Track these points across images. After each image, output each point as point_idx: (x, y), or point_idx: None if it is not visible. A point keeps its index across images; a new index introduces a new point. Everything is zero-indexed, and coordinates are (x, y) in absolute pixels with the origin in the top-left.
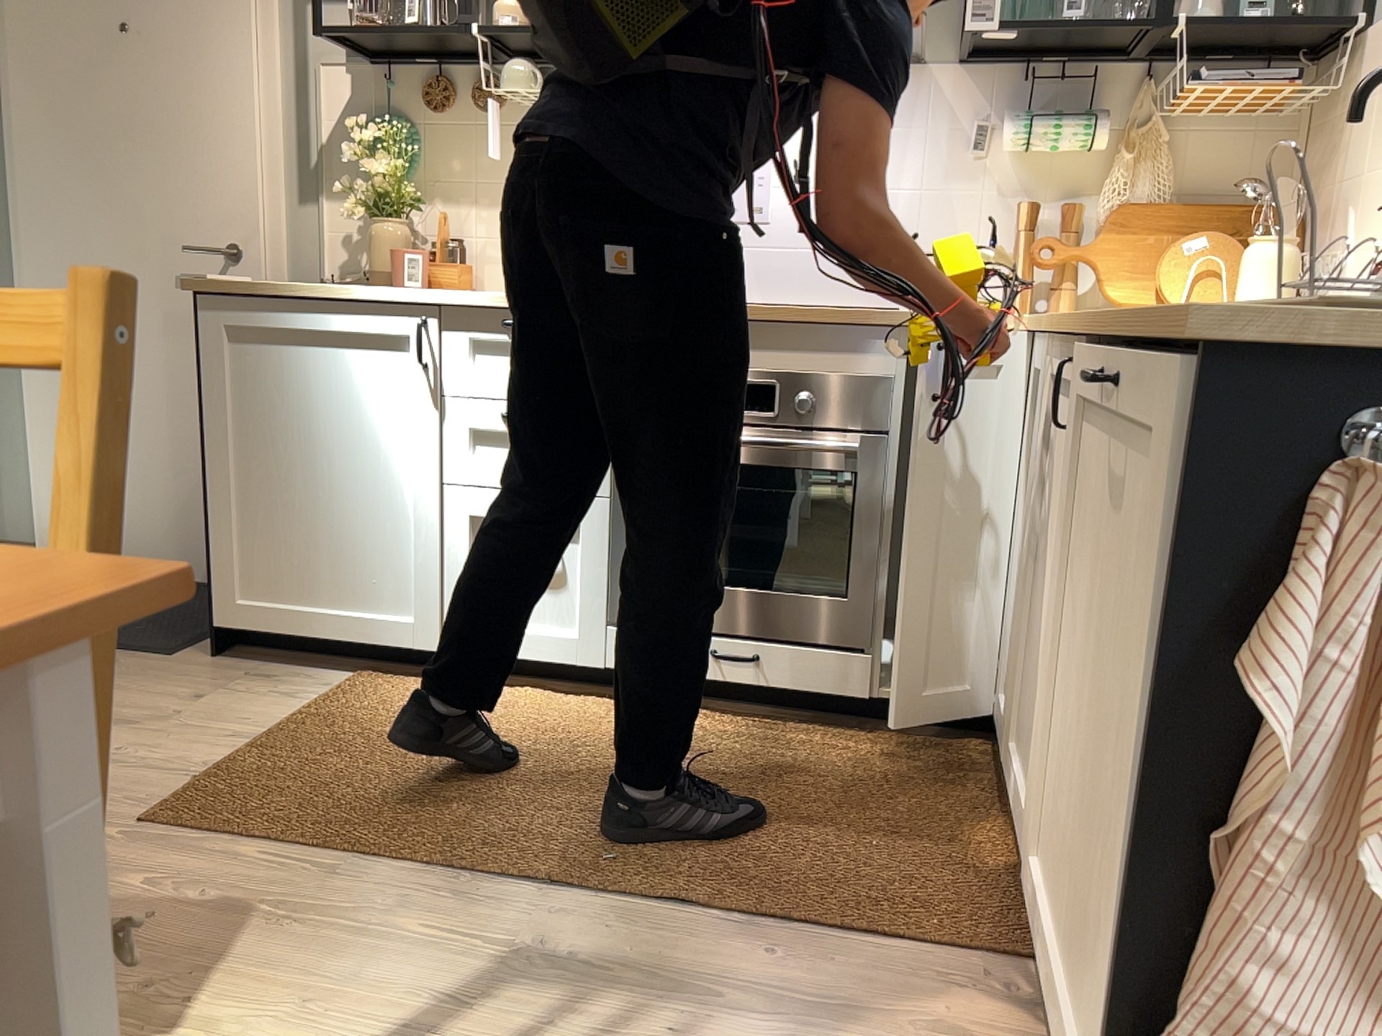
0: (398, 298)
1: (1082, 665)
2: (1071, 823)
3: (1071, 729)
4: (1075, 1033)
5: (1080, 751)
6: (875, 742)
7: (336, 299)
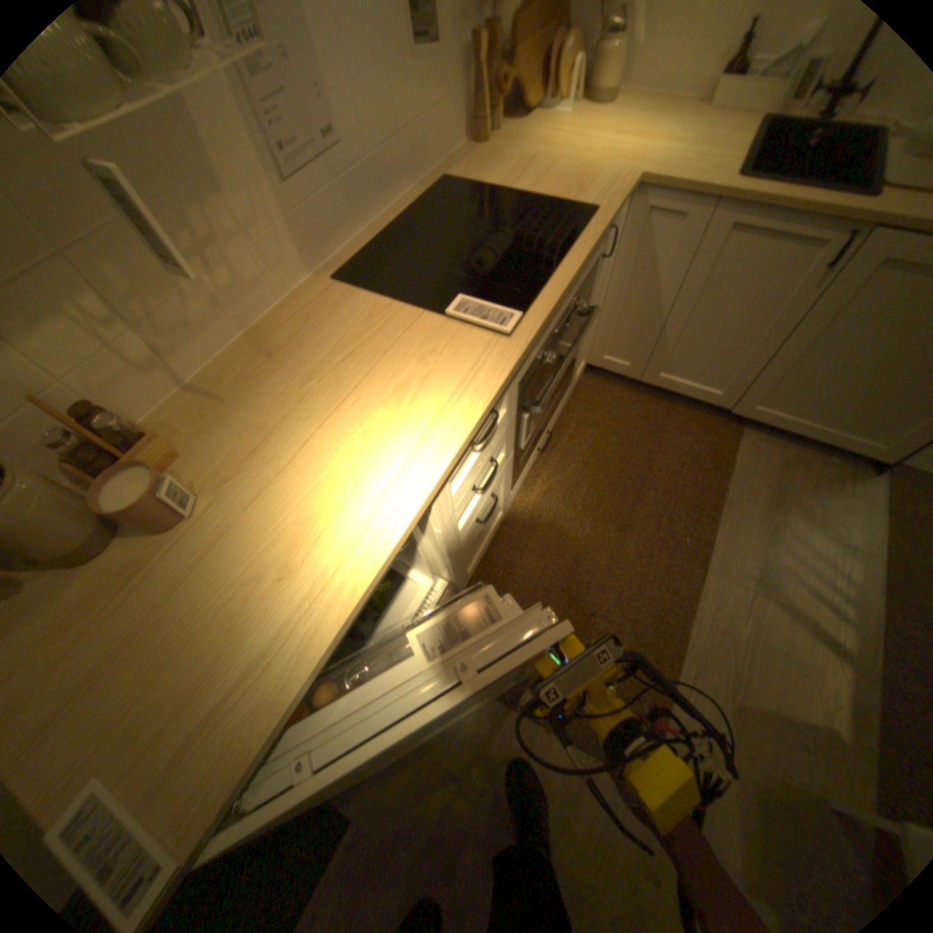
0: (404, 532)
1: (836, 351)
2: (811, 394)
3: (808, 370)
4: (844, 439)
5: (830, 376)
6: (565, 411)
7: (351, 613)
